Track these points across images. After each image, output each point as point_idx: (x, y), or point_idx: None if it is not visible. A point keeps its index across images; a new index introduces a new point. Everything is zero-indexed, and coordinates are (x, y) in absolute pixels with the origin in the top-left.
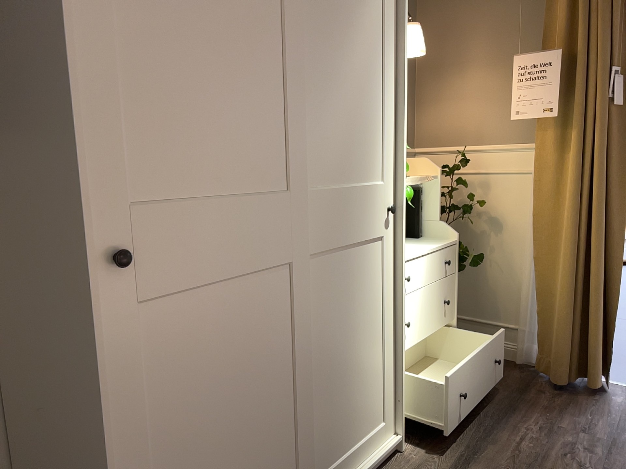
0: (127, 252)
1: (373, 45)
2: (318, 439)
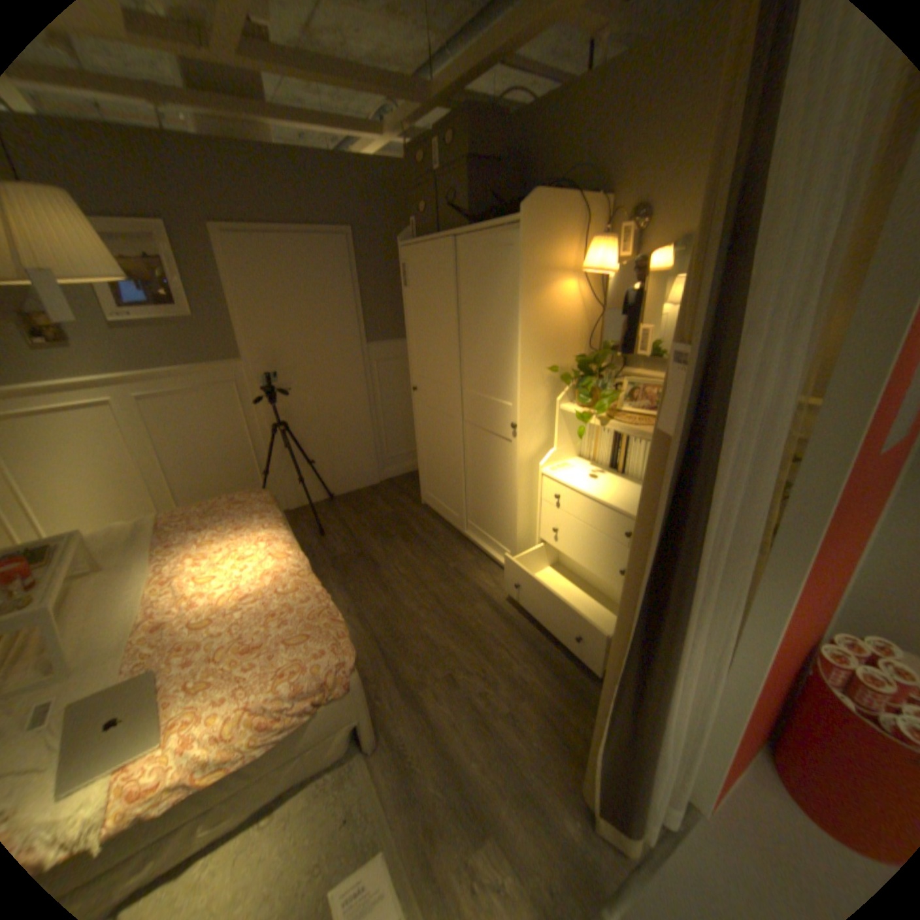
0: (413, 390)
1: (505, 311)
2: (472, 508)
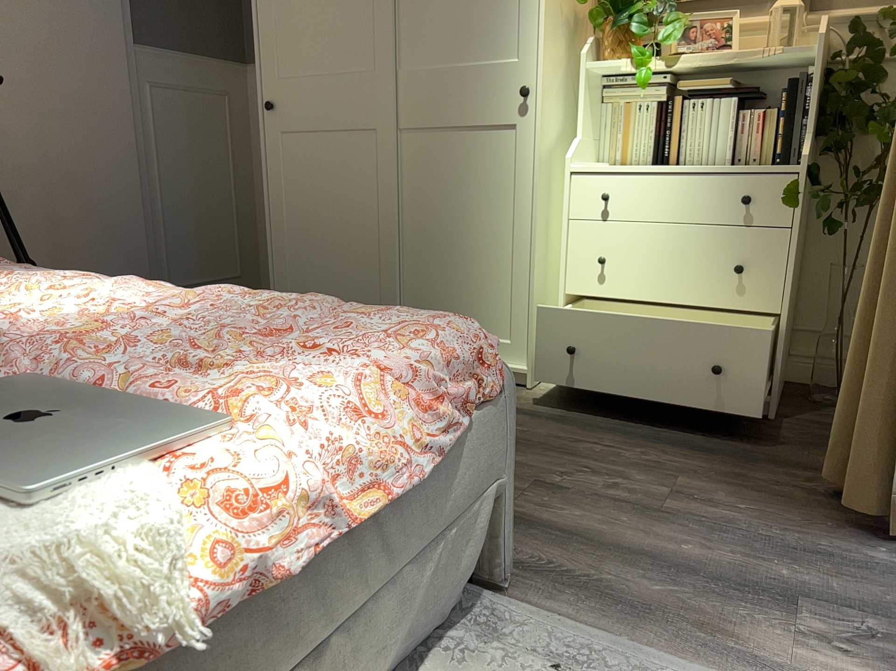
0: (273, 106)
1: None
2: (417, 295)
